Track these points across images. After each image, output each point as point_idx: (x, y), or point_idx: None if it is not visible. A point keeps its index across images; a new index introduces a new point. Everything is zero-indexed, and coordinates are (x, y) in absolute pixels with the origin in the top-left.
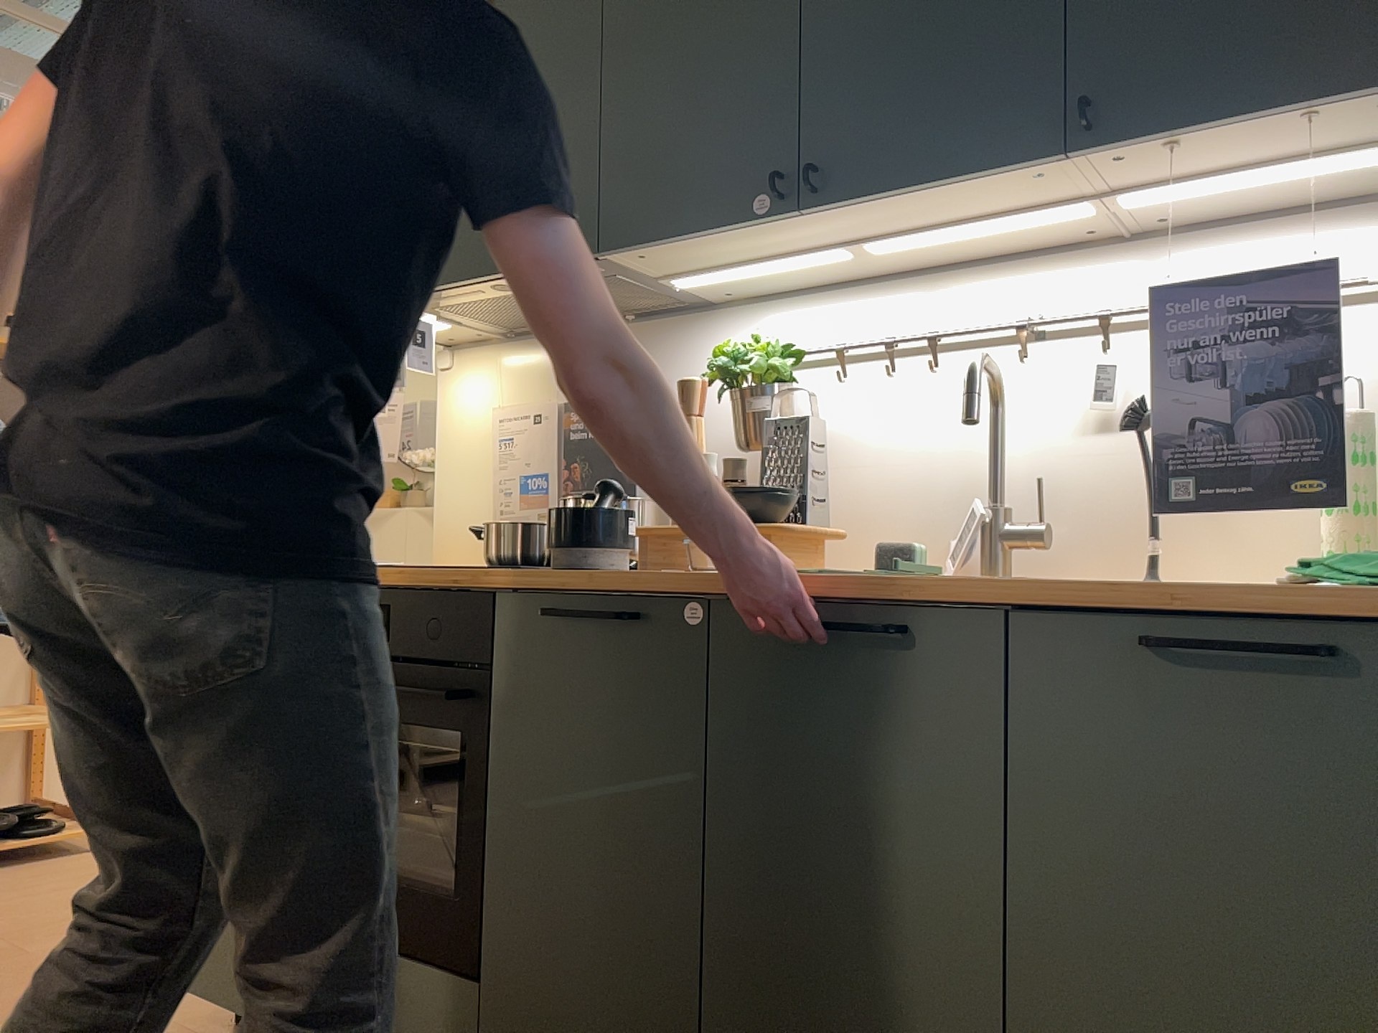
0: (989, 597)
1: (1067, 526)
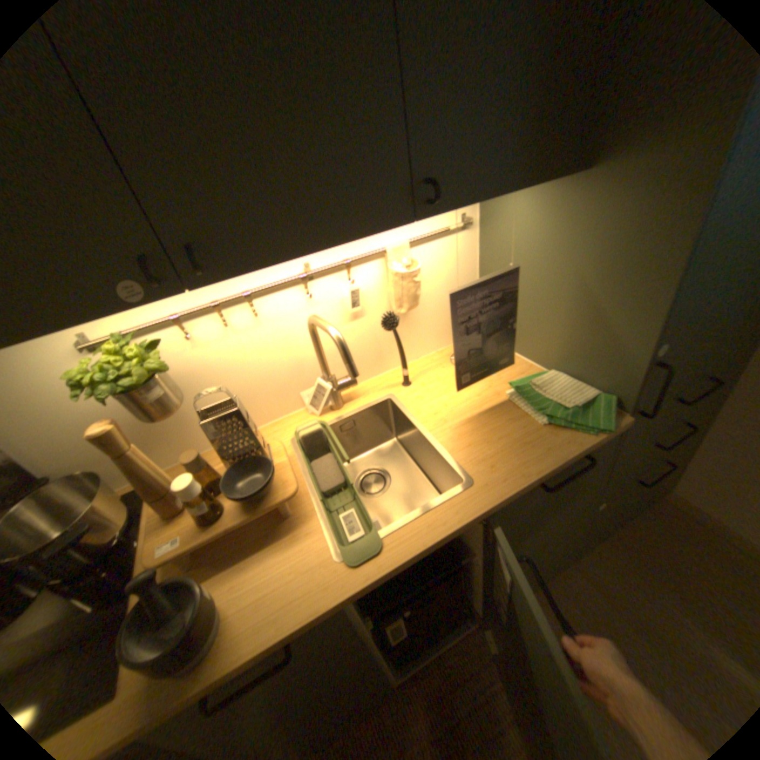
0: (492, 512)
1: None
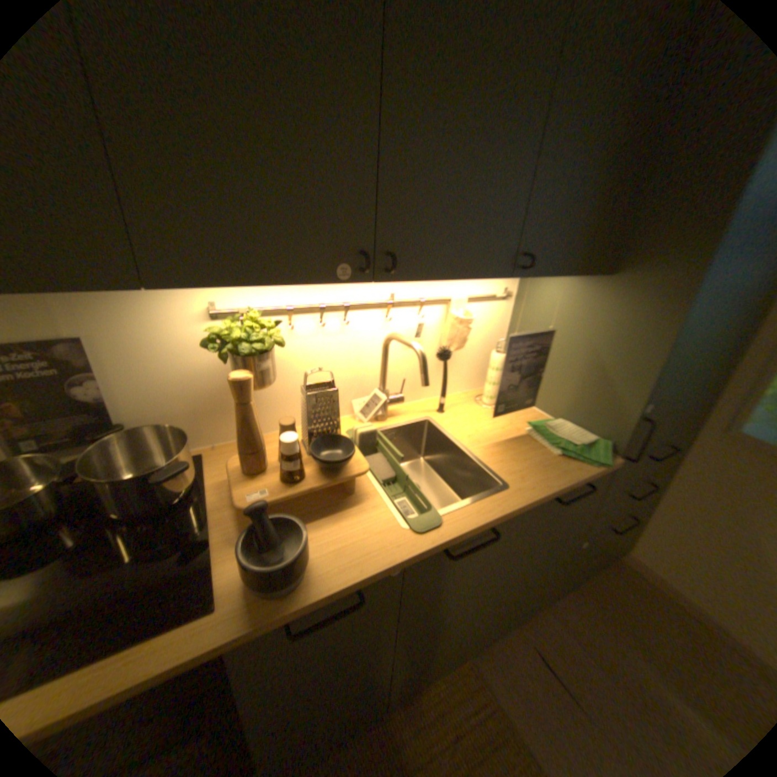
0: (526, 510)
1: (397, 386)
